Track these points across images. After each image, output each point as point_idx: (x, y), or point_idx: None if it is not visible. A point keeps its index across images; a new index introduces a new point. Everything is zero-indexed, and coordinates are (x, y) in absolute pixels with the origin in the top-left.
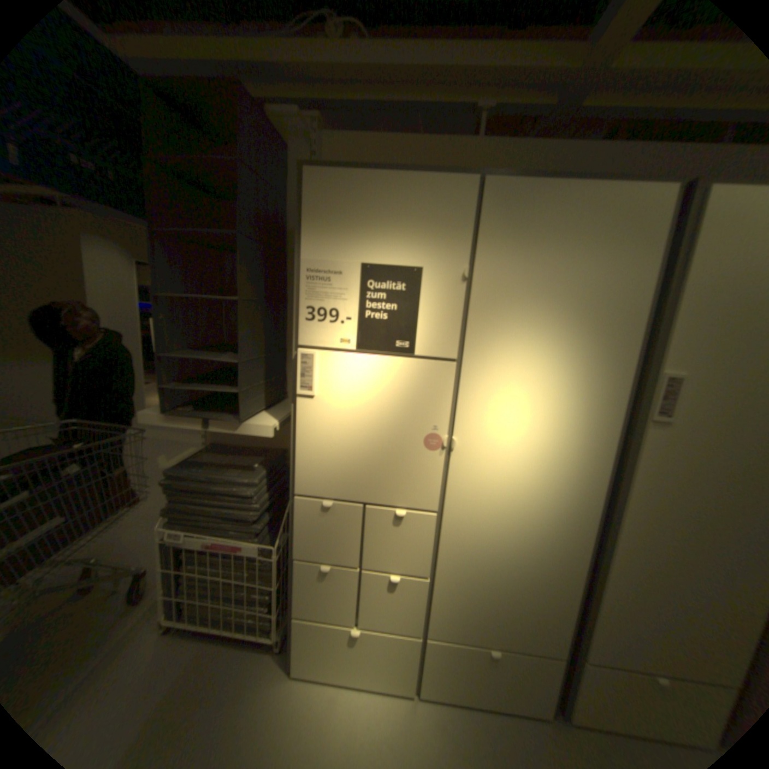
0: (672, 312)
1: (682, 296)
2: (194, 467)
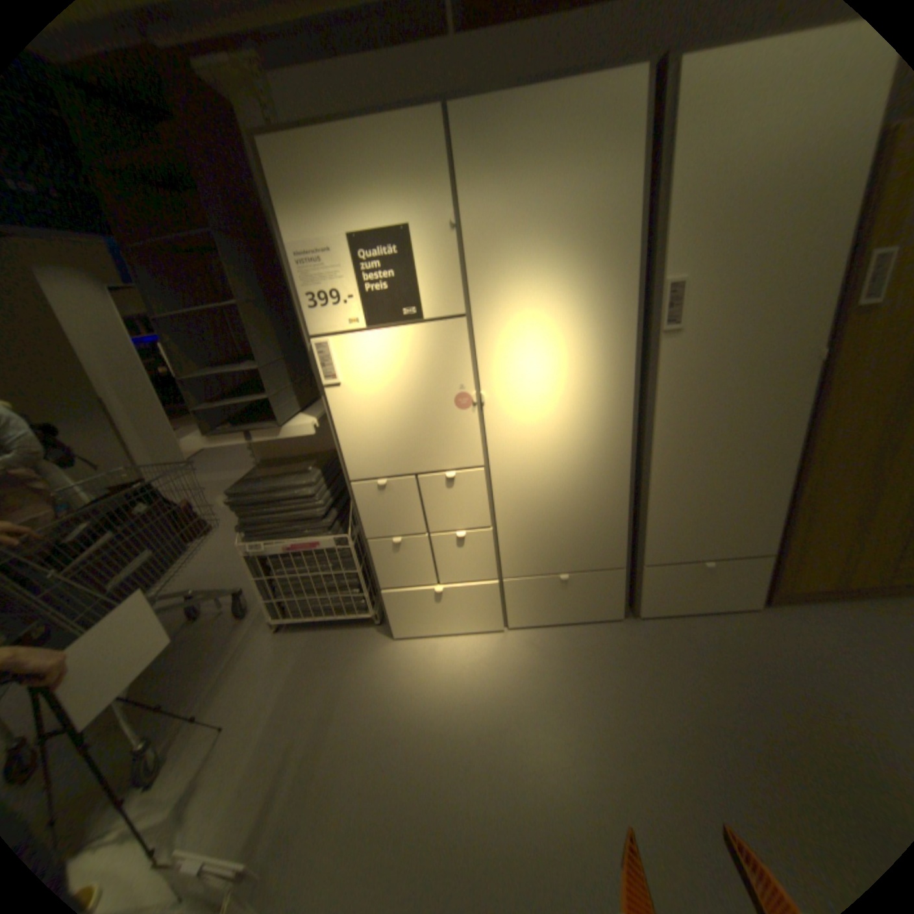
0: (664, 215)
1: (670, 194)
2: (251, 483)
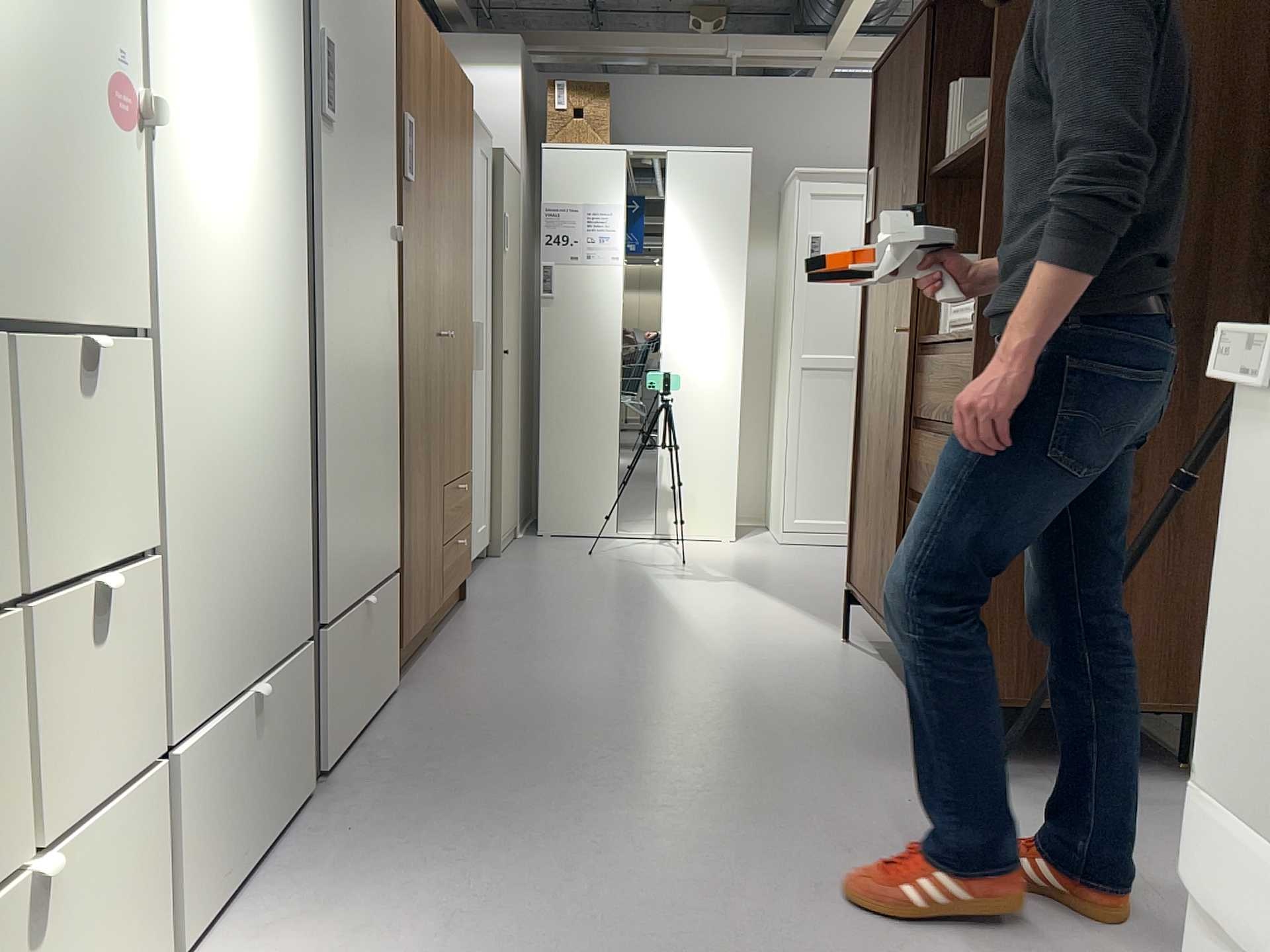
0: None
1: None
2: None
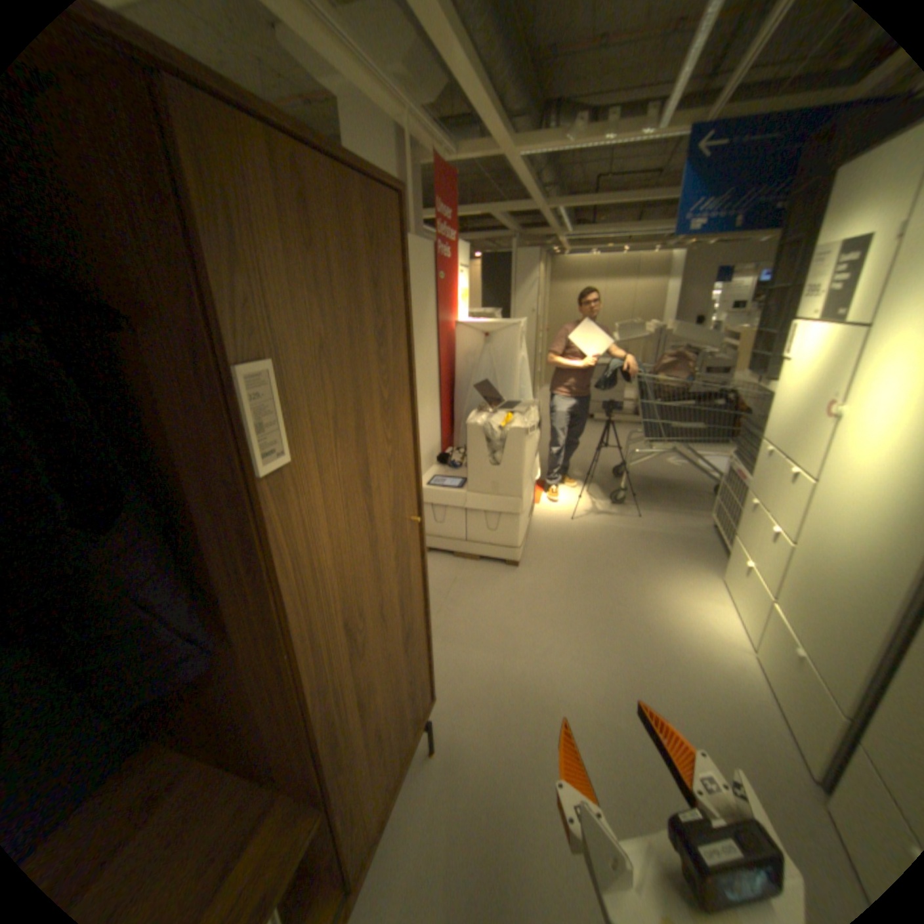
0: None
1: None
2: (762, 419)
